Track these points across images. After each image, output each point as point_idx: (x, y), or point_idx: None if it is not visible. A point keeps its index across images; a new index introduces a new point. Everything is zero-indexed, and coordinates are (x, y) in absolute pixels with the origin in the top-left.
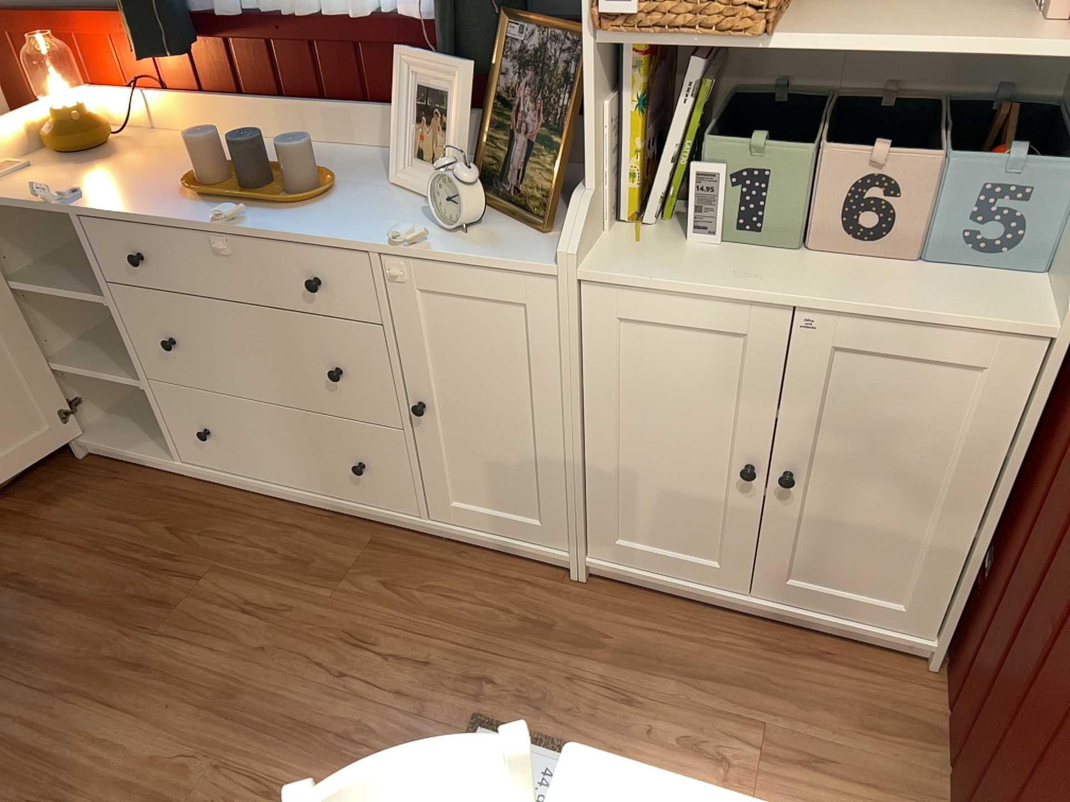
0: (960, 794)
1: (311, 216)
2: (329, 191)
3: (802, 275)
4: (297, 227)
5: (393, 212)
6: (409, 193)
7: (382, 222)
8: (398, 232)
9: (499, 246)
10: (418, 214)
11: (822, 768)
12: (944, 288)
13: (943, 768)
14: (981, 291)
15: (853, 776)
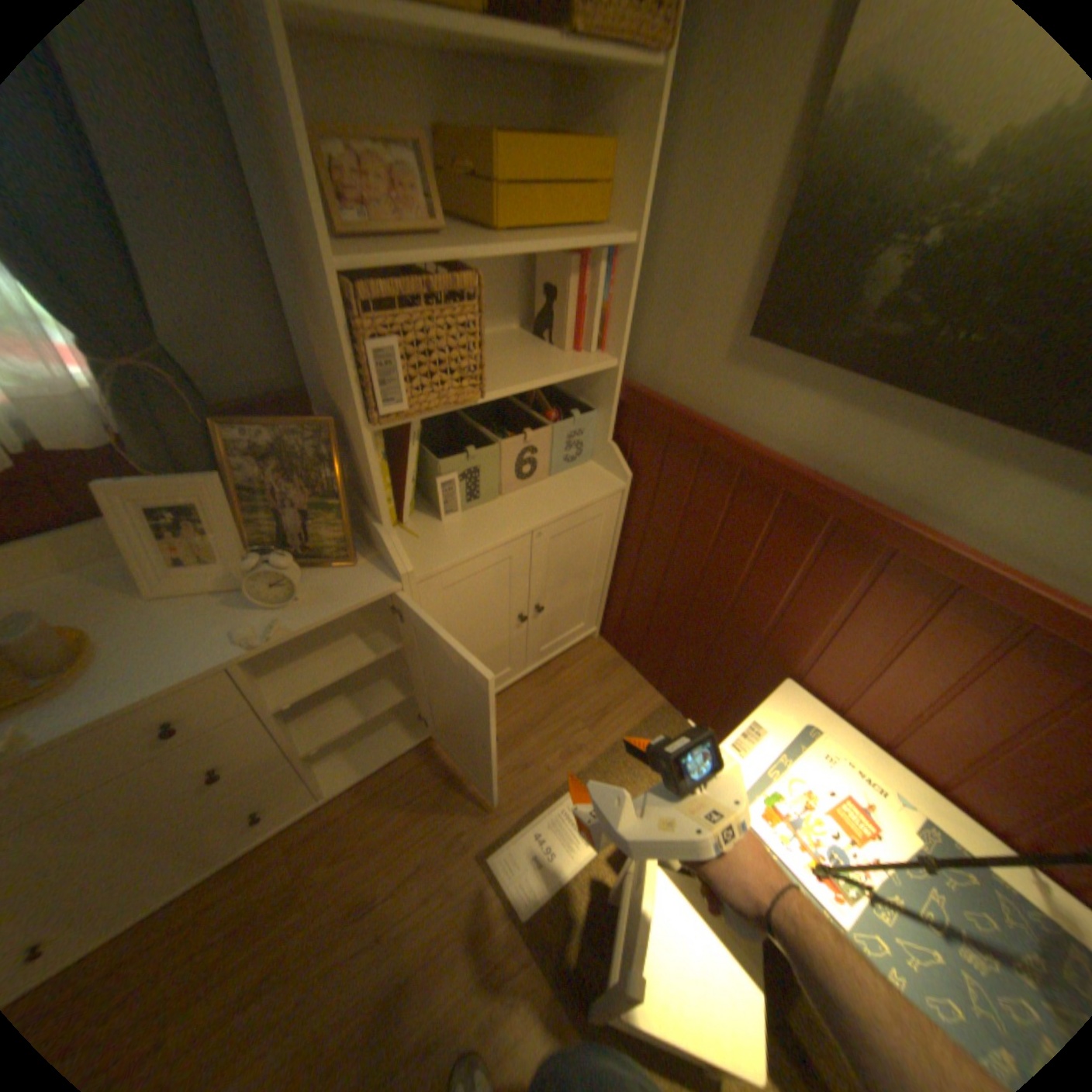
0: (660, 677)
1: (98, 681)
2: (85, 646)
3: (518, 510)
4: (101, 701)
5: (189, 623)
6: (174, 597)
7: (195, 638)
8: (239, 637)
9: (334, 594)
10: (217, 610)
11: (611, 714)
12: (572, 485)
13: (636, 673)
14: (585, 480)
15: (621, 705)
